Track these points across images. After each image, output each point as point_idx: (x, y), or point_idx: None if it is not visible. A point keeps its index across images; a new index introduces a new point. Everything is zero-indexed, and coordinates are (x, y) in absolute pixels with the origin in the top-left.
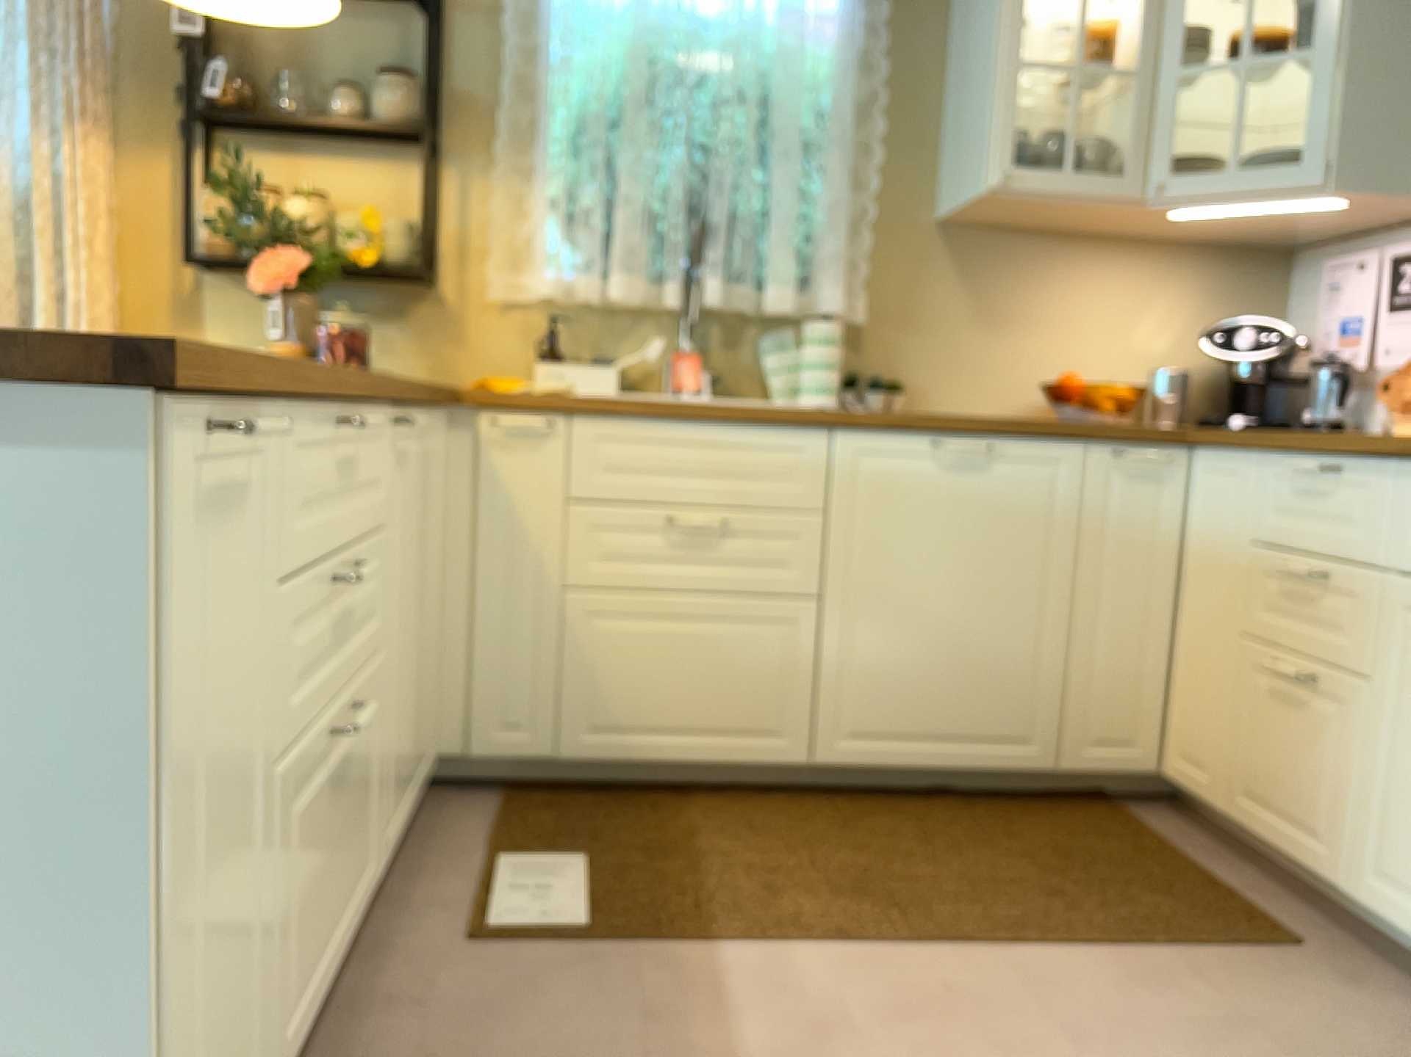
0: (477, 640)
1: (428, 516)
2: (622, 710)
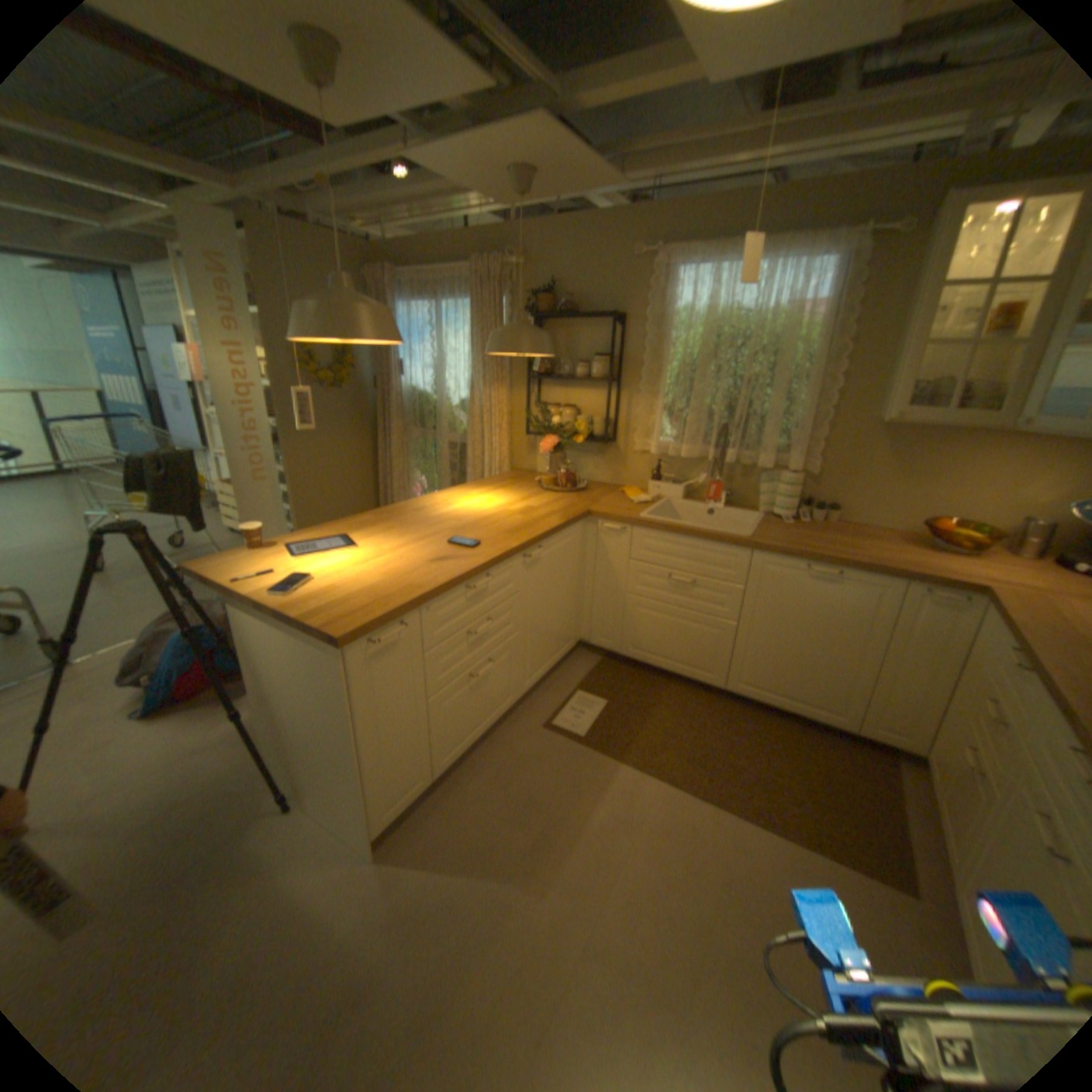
0: (594, 604)
1: (565, 567)
2: (646, 644)
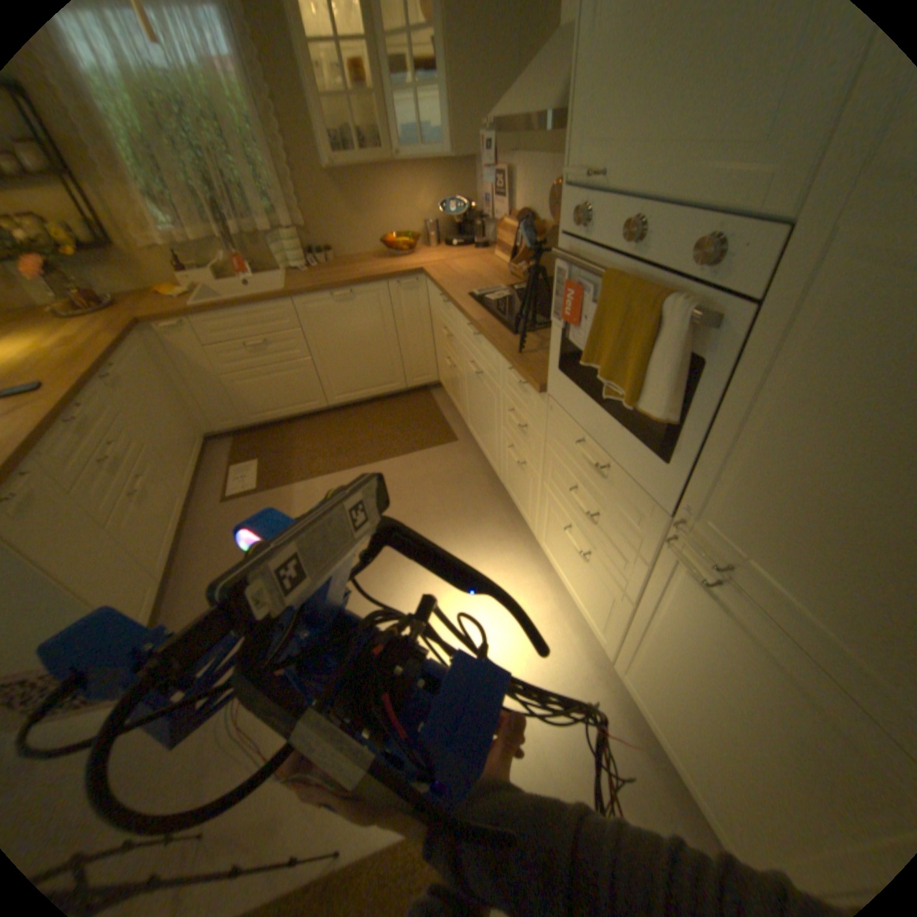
0: (195, 399)
1: (147, 377)
2: (257, 407)
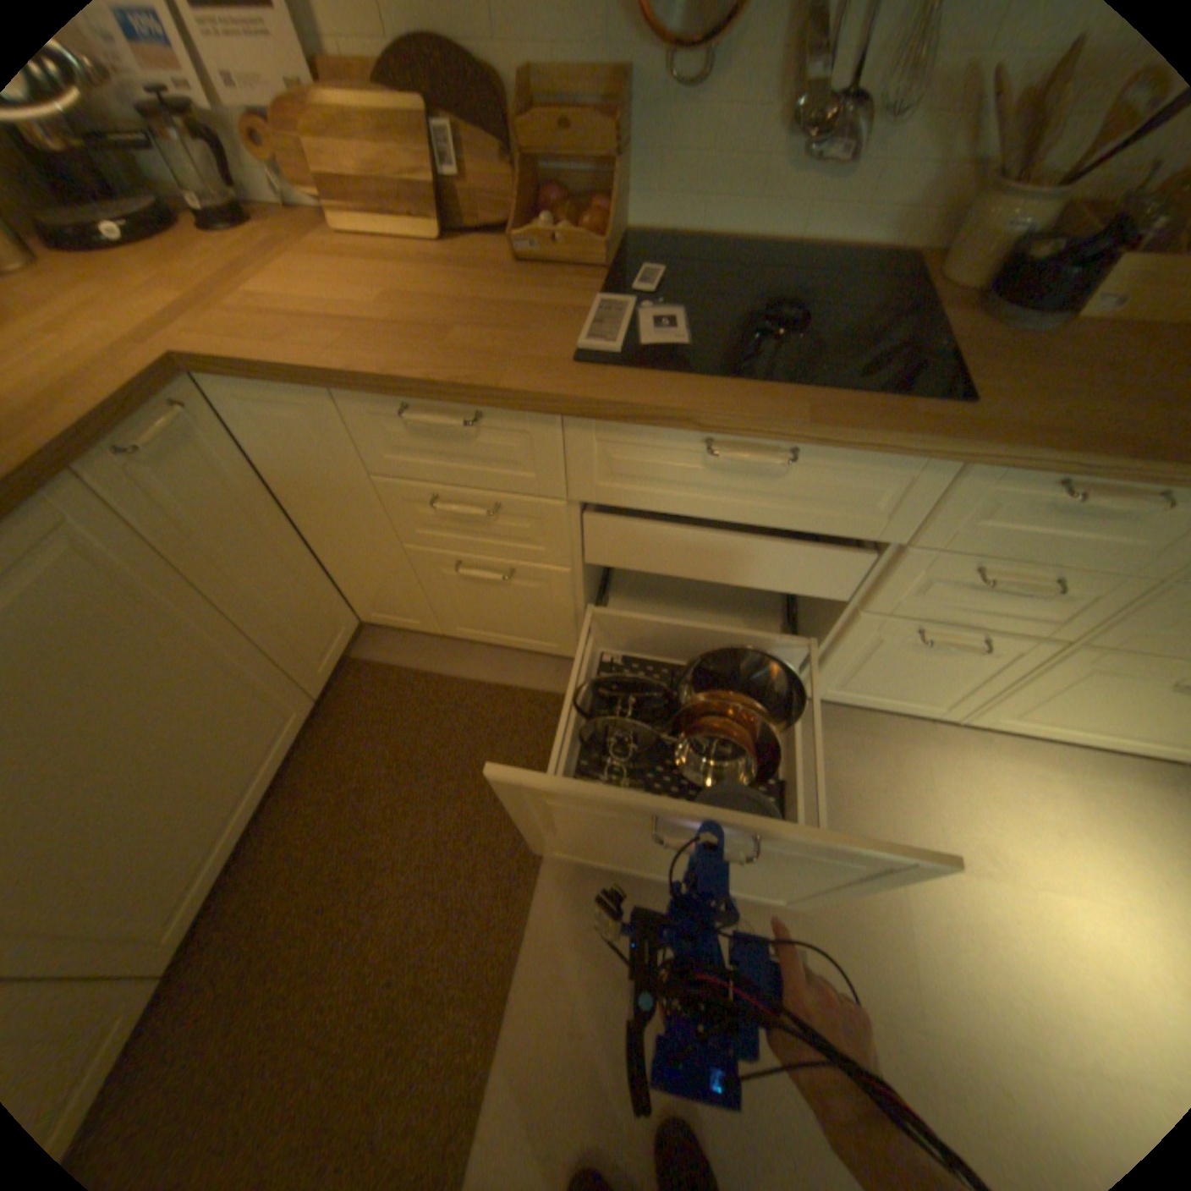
0: None
1: None
2: None
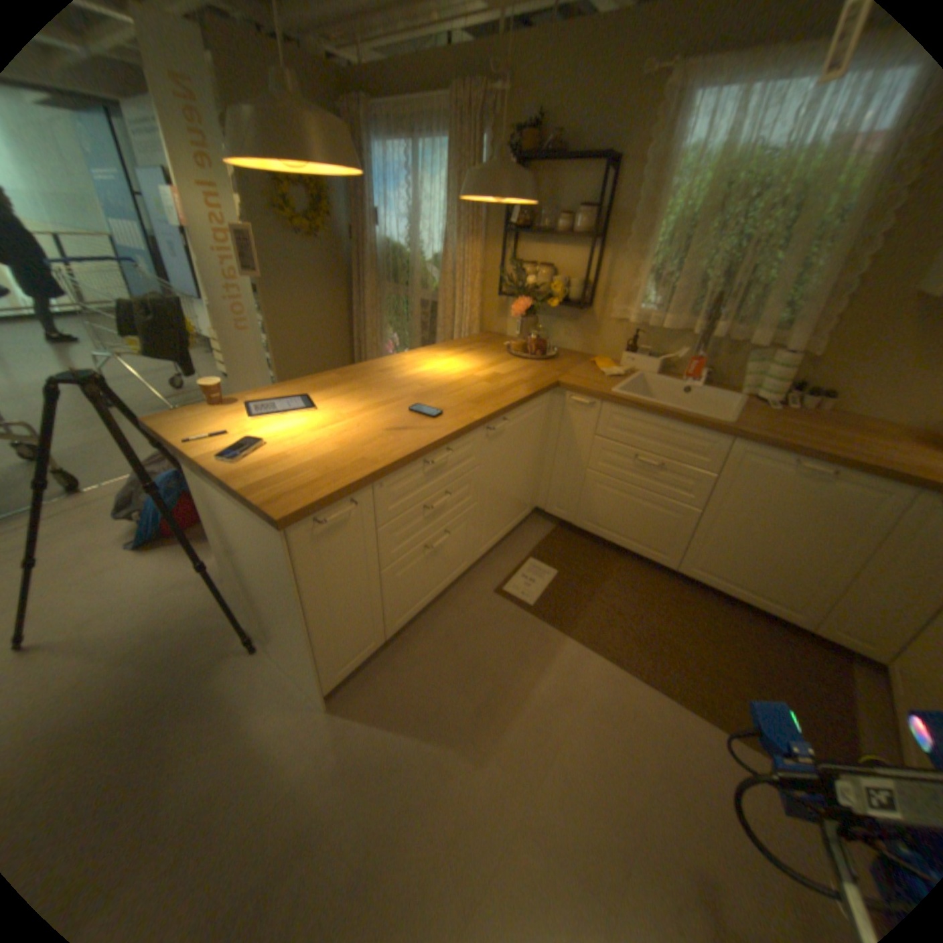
0: (553, 475)
1: (528, 438)
2: (601, 519)
